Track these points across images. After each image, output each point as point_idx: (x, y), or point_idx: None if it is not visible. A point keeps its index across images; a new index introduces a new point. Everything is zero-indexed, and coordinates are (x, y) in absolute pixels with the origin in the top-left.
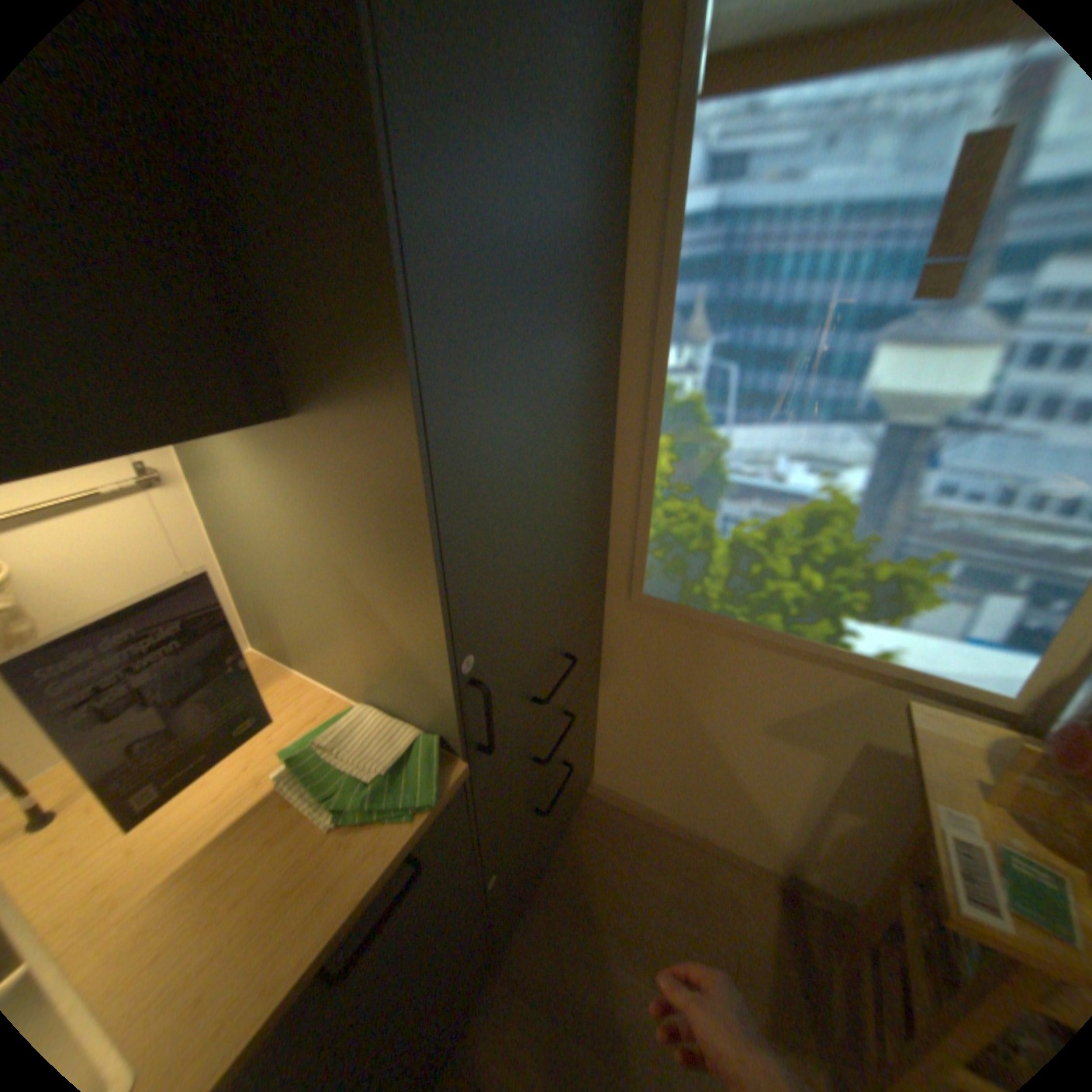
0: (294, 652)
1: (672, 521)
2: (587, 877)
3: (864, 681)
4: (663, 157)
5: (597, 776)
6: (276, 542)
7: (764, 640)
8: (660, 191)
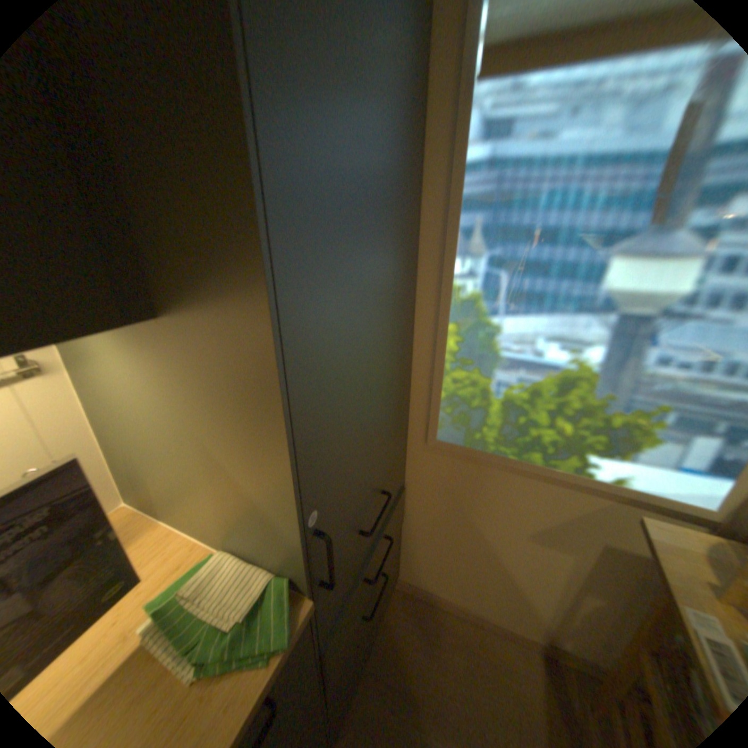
0: (161, 507)
1: (458, 385)
2: (400, 659)
3: (605, 500)
4: (450, 119)
5: (402, 575)
6: (143, 419)
7: (529, 471)
8: (447, 144)
